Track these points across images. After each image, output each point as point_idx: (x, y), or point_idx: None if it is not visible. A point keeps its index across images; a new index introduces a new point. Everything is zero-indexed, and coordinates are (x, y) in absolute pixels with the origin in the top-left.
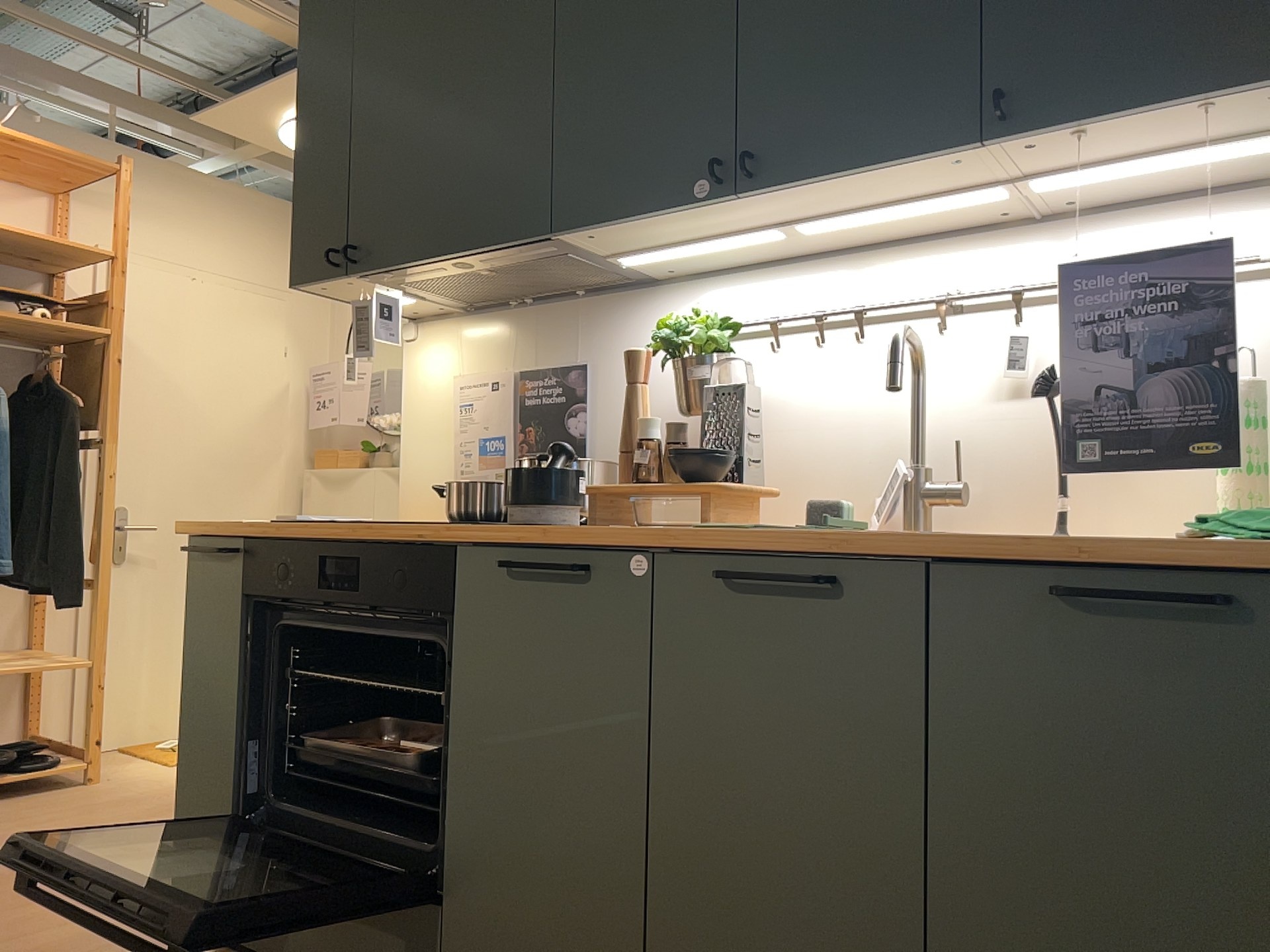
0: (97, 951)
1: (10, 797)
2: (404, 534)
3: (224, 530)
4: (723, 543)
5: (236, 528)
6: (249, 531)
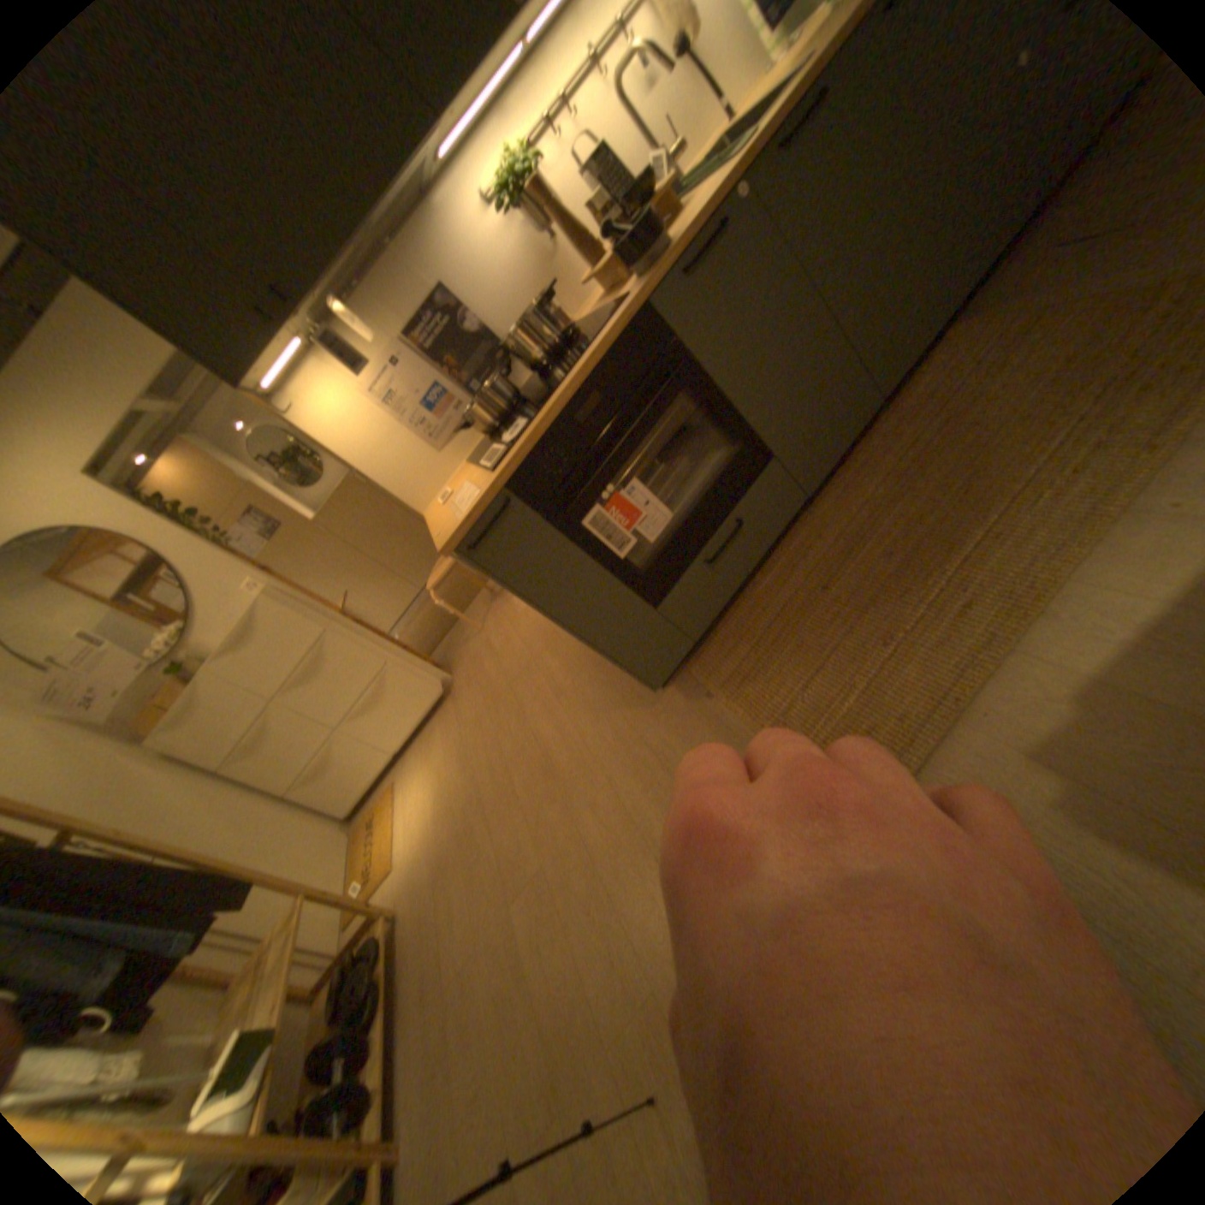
0: (652, 751)
1: (392, 969)
2: (606, 336)
3: (484, 499)
4: (773, 123)
5: (495, 482)
6: (497, 480)
